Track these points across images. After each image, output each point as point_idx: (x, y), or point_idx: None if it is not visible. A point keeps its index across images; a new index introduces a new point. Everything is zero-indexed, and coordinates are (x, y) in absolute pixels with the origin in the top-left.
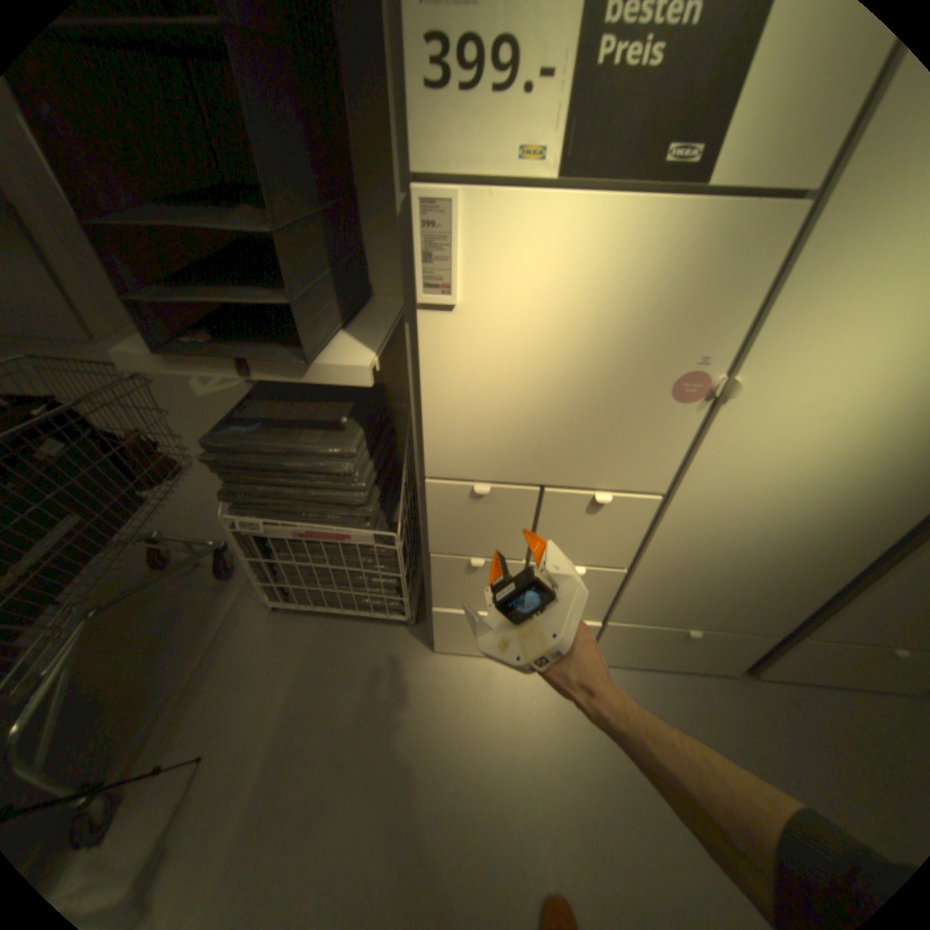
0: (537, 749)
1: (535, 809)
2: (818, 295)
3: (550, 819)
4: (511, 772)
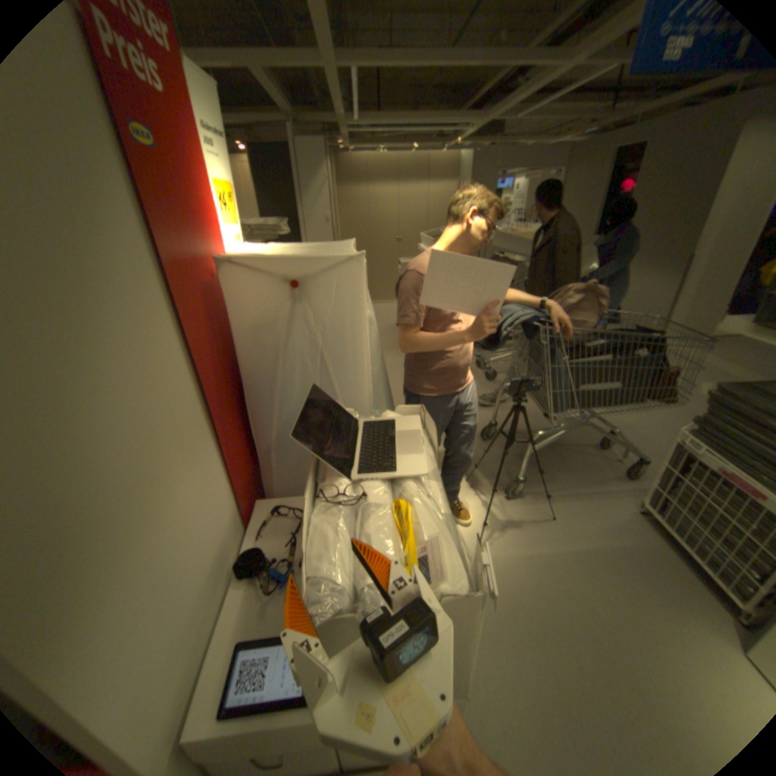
0: None
1: None
2: None
3: None
4: None
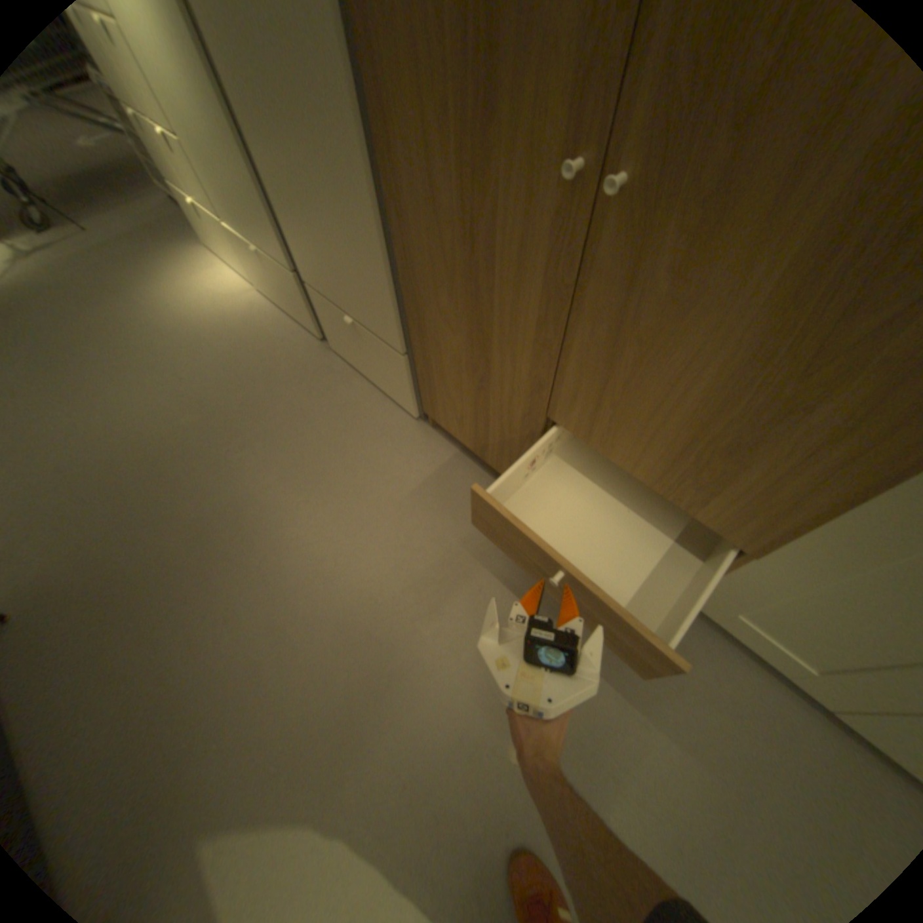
0: (185, 300)
1: (153, 314)
2: None
3: (153, 320)
4: (164, 300)
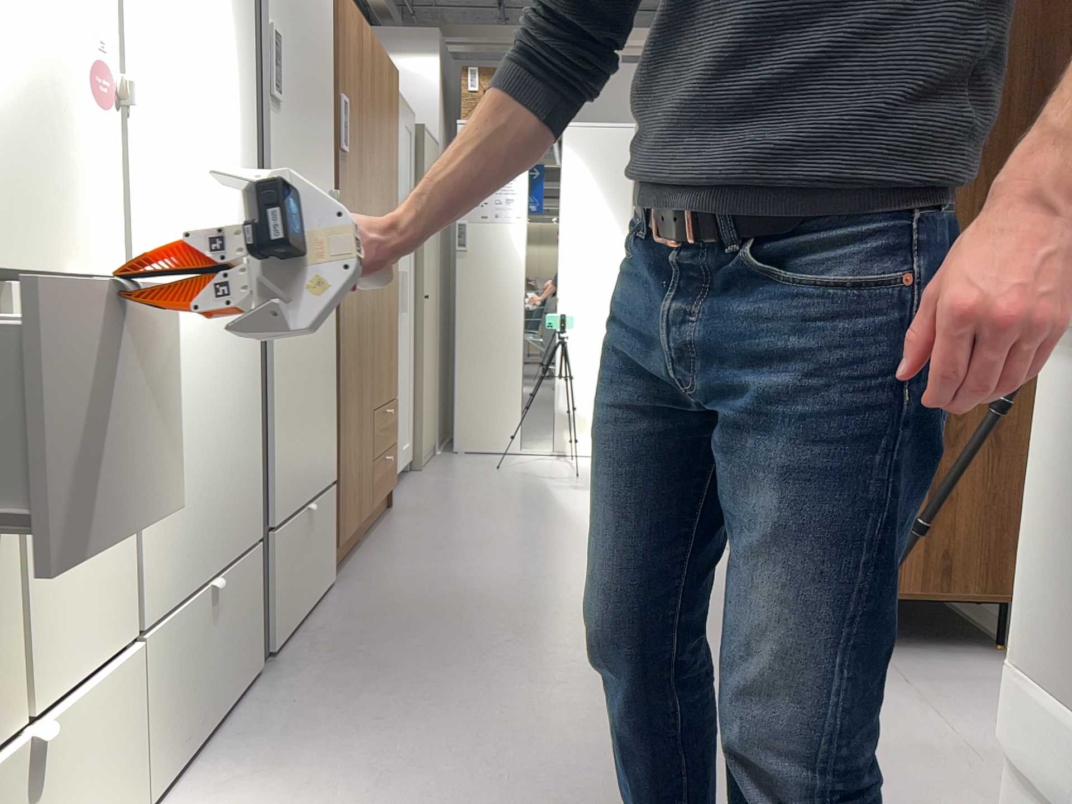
0: None
1: None
2: None
3: None
4: None
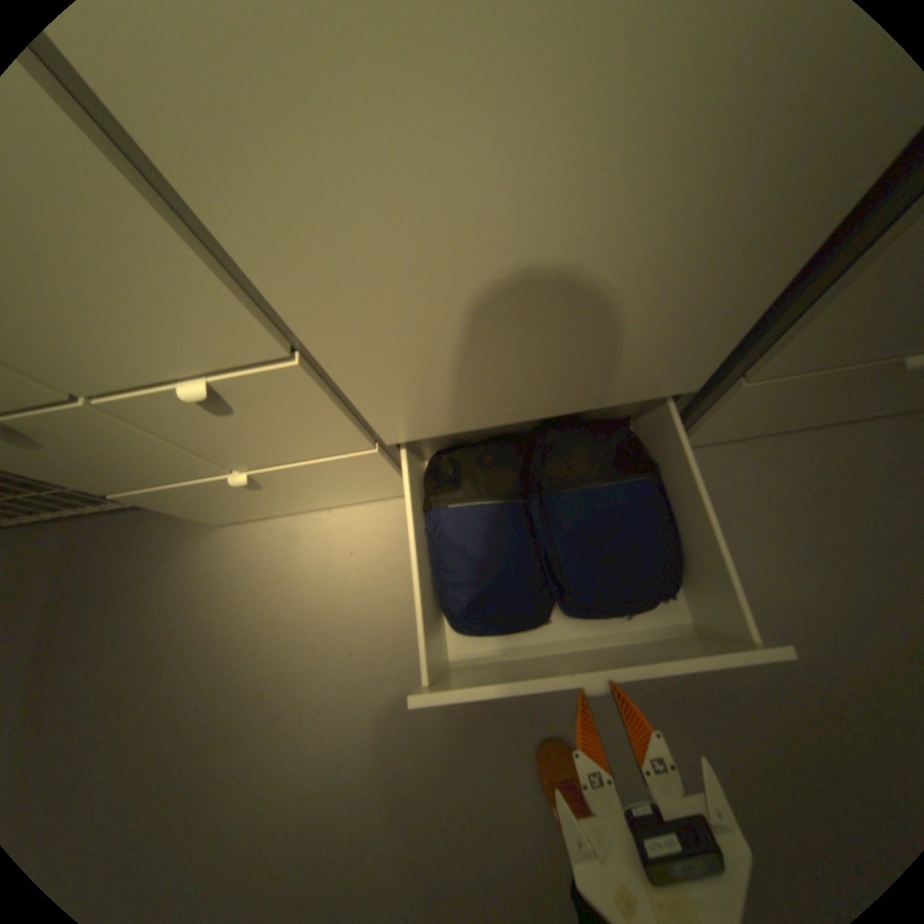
0: (356, 617)
1: (352, 690)
2: None
3: (371, 697)
4: (323, 653)
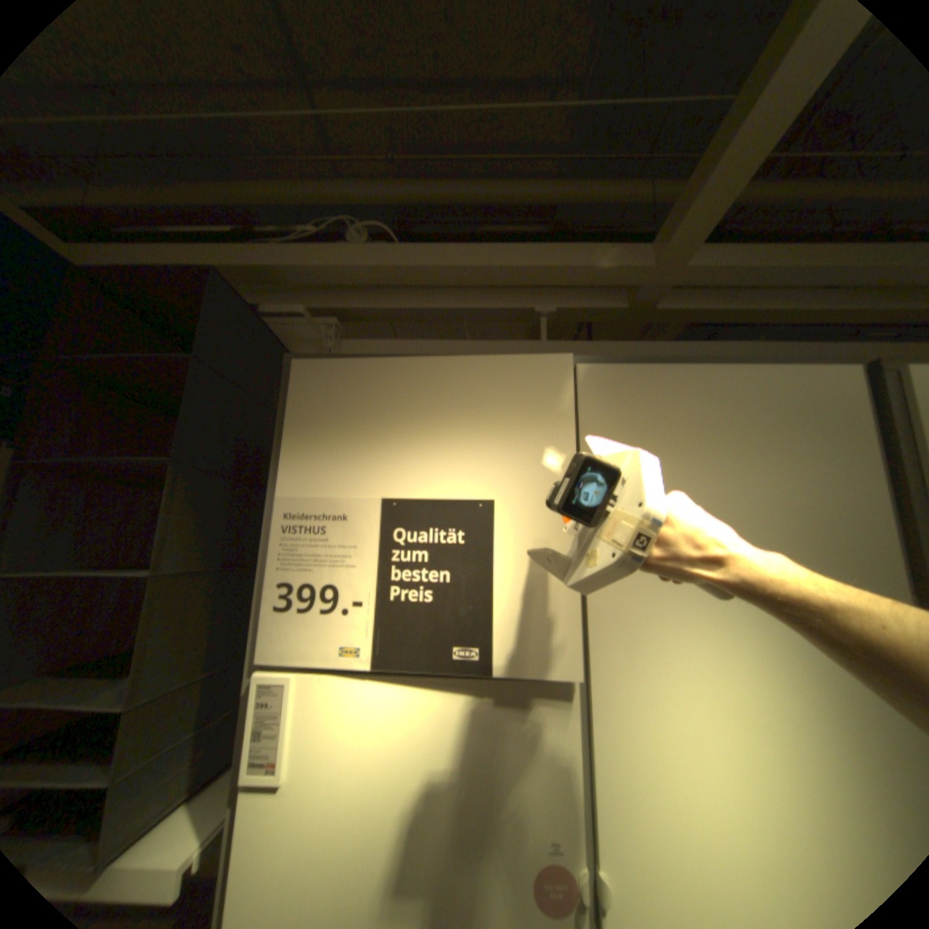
0: None
1: None
2: (630, 765)
3: None
4: None
